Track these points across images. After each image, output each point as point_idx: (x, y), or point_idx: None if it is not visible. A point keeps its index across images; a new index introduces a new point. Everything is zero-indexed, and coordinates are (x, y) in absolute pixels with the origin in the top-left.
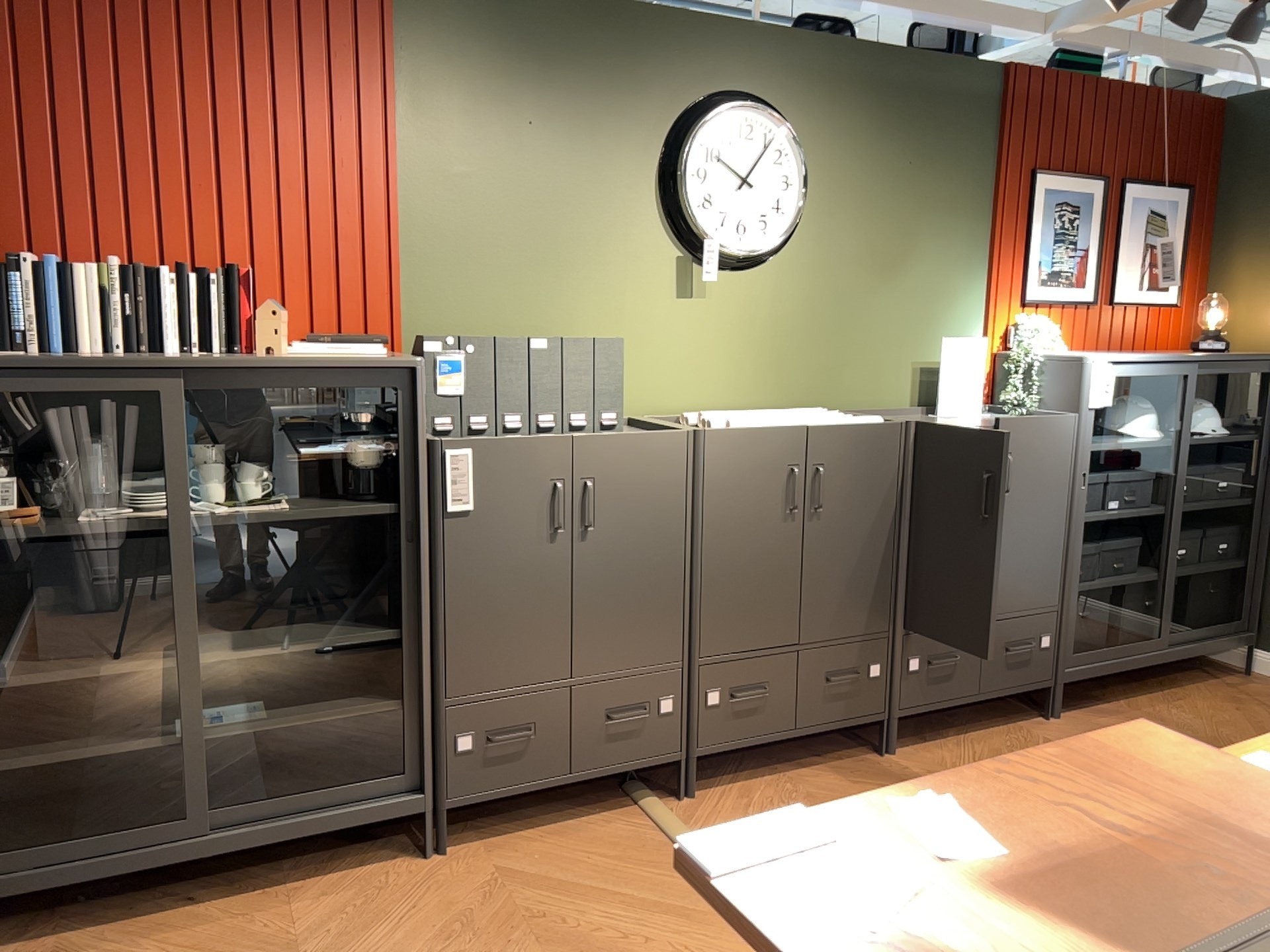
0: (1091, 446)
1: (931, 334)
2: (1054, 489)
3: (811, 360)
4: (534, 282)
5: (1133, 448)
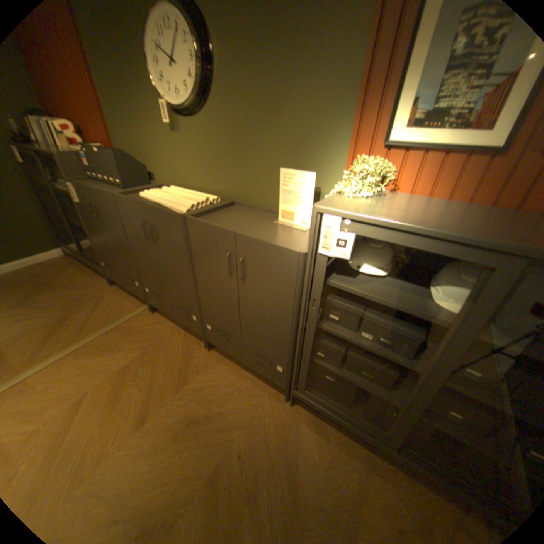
0: (318, 281)
1: (299, 164)
2: (279, 294)
3: (227, 171)
4: (131, 124)
5: (386, 305)
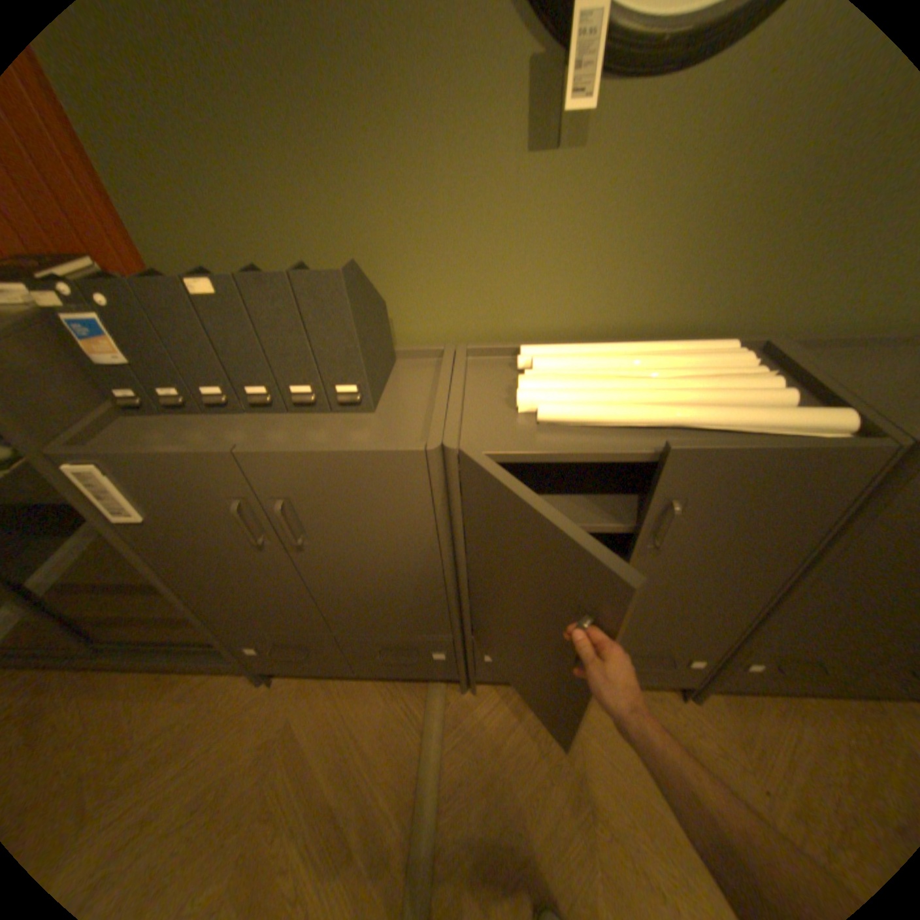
0: None
1: None
2: None
3: (773, 252)
4: (279, 147)
5: None
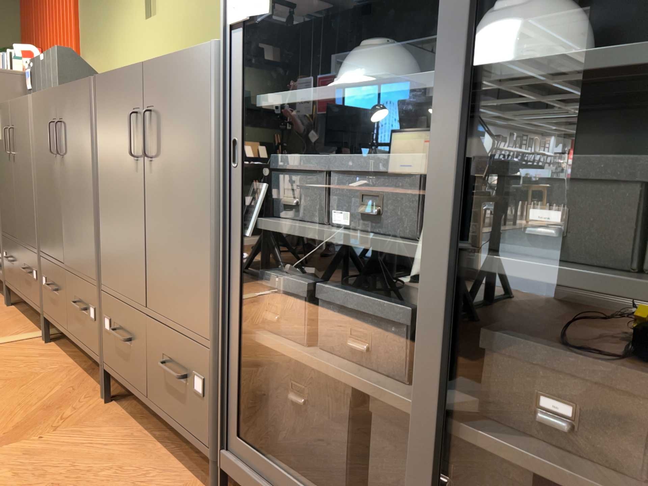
0: (241, 90)
1: None
2: (193, 158)
3: None
4: (106, 32)
5: (351, 94)
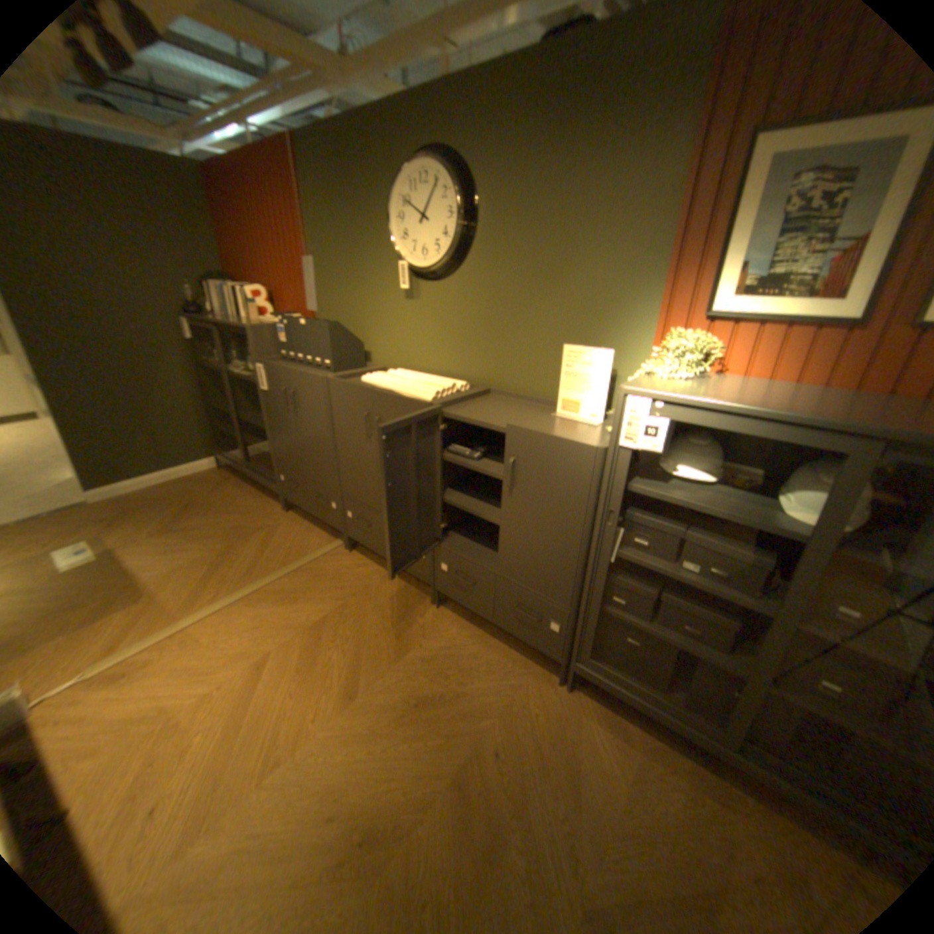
0: (622, 486)
1: (587, 340)
2: (564, 507)
3: (482, 349)
4: (348, 290)
5: (719, 517)
